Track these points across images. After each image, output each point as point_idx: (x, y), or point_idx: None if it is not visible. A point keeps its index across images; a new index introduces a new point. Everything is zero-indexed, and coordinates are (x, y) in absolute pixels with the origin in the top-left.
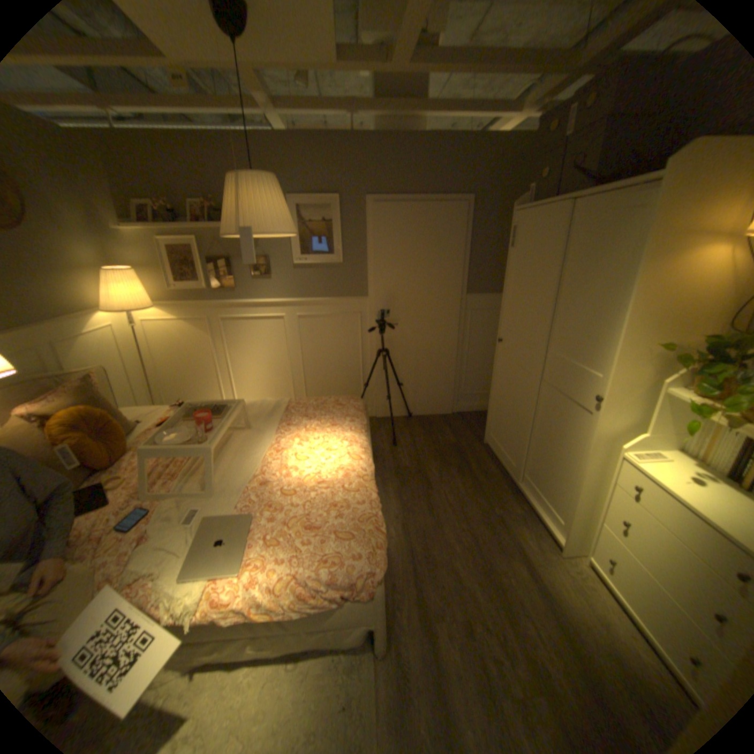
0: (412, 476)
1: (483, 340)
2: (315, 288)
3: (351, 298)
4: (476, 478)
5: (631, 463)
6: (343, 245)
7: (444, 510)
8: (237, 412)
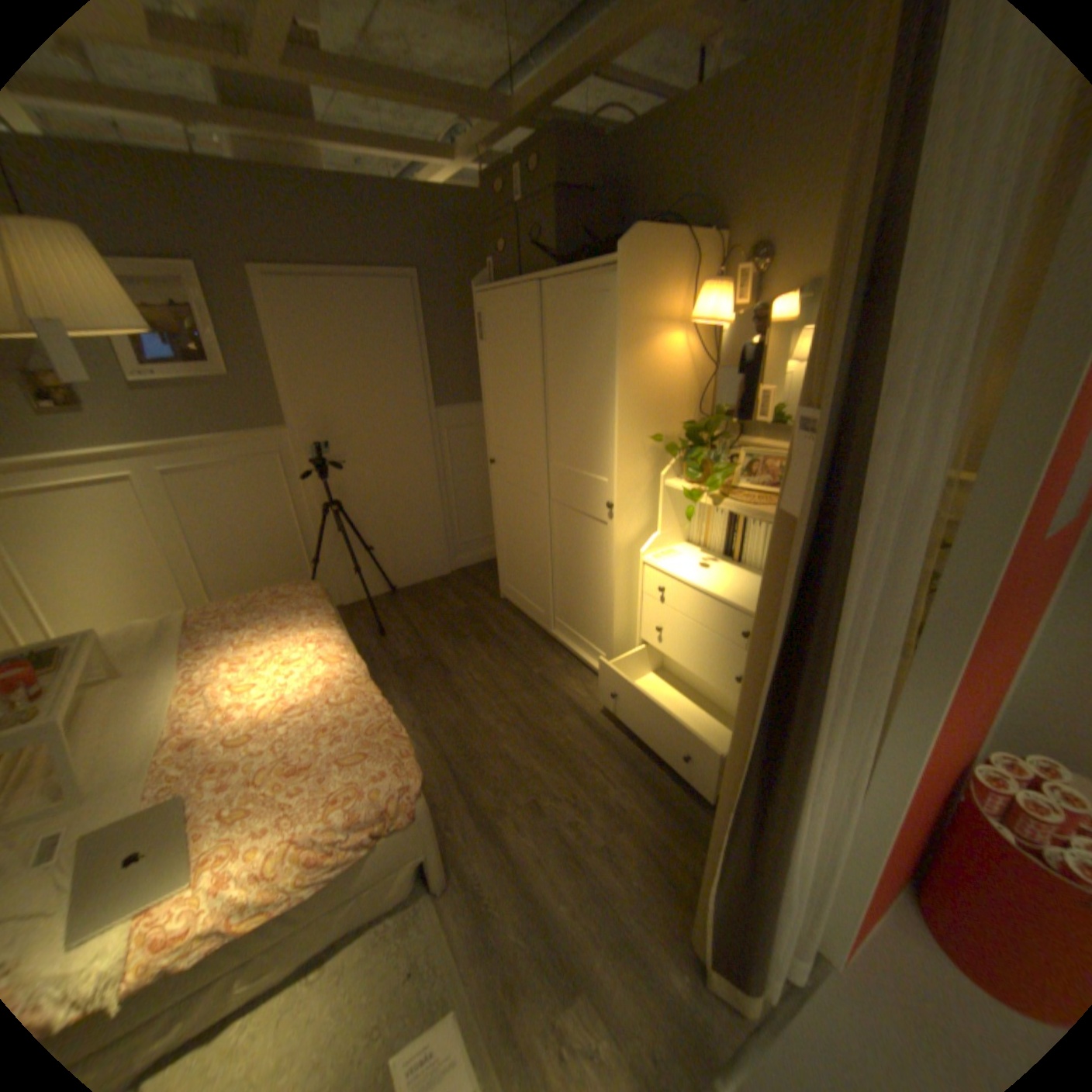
0: (418, 667)
1: (469, 468)
2: (183, 419)
3: (255, 430)
4: (501, 642)
5: (650, 567)
6: (221, 345)
7: (471, 693)
8: (86, 652)
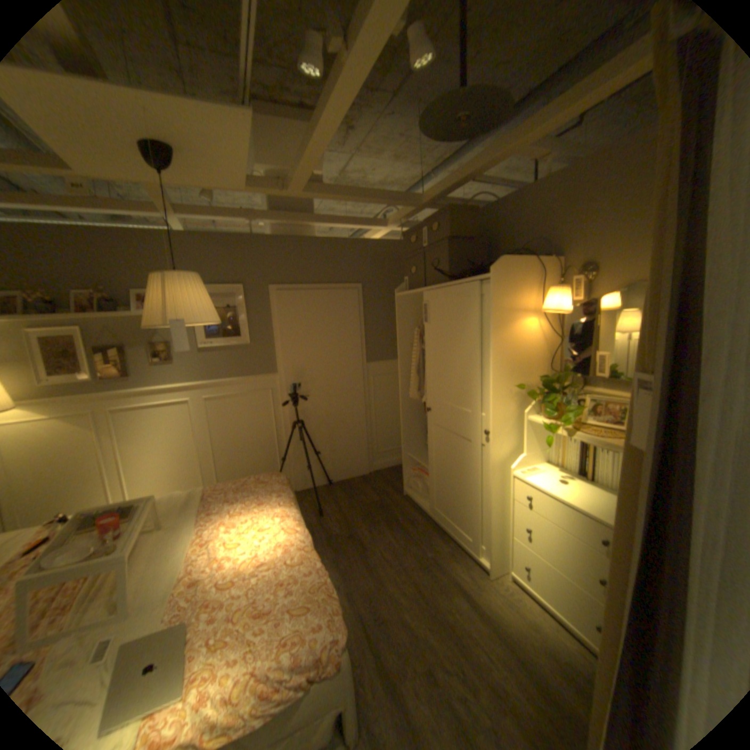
0: (344, 543)
1: (386, 401)
2: (223, 369)
3: (260, 376)
4: (404, 529)
5: (519, 480)
6: (249, 328)
7: (381, 568)
8: (148, 510)
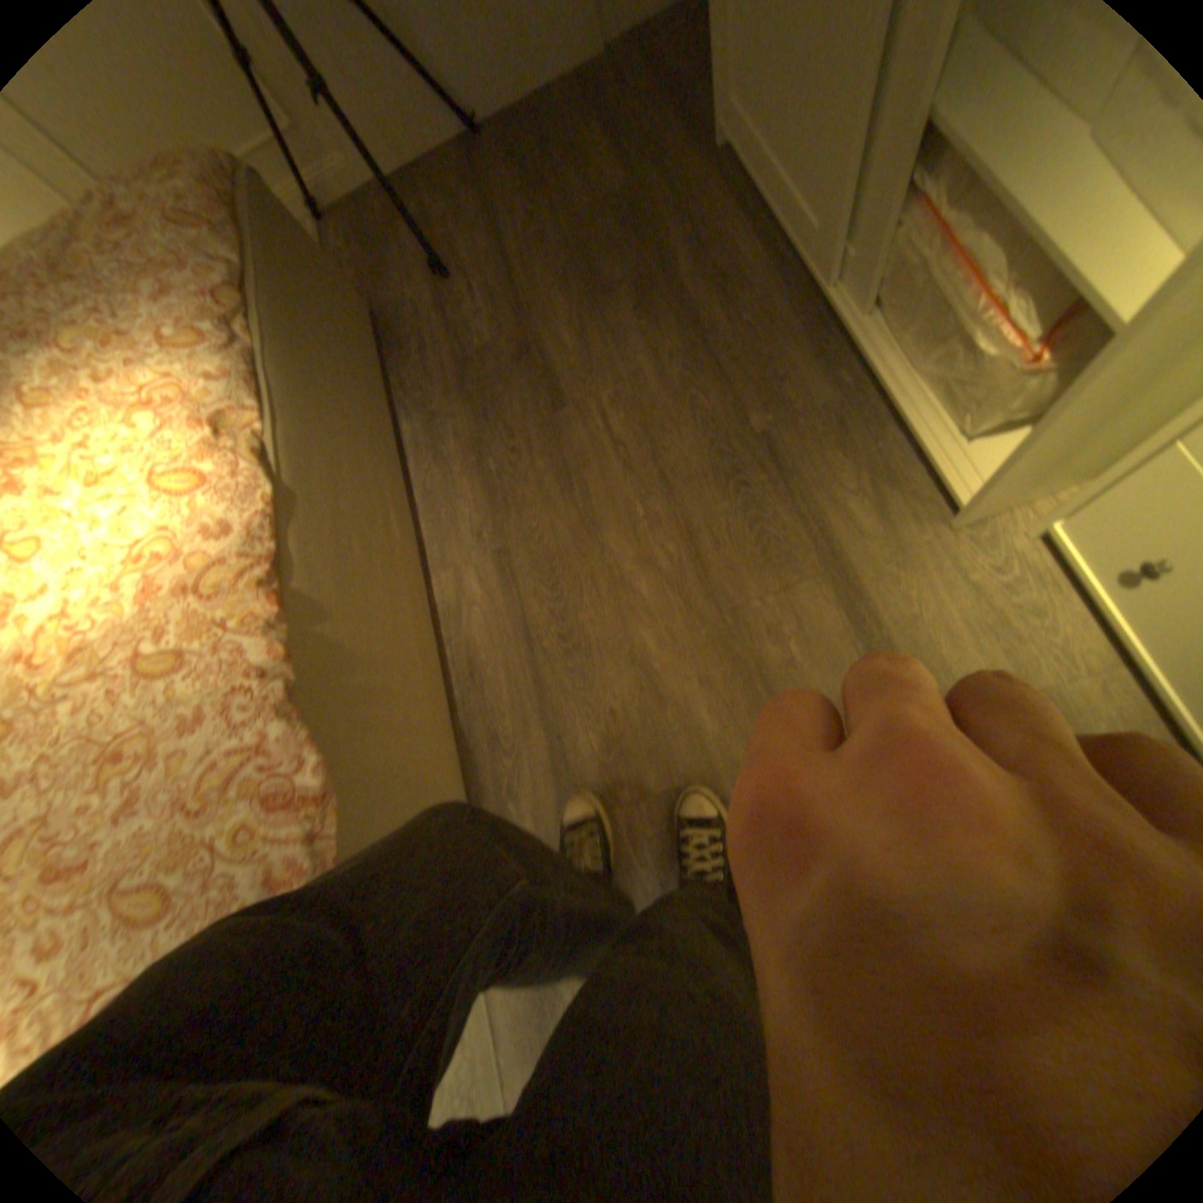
0: (501, 375)
1: None
2: None
3: None
4: (688, 311)
5: None
6: None
7: (597, 468)
8: None
